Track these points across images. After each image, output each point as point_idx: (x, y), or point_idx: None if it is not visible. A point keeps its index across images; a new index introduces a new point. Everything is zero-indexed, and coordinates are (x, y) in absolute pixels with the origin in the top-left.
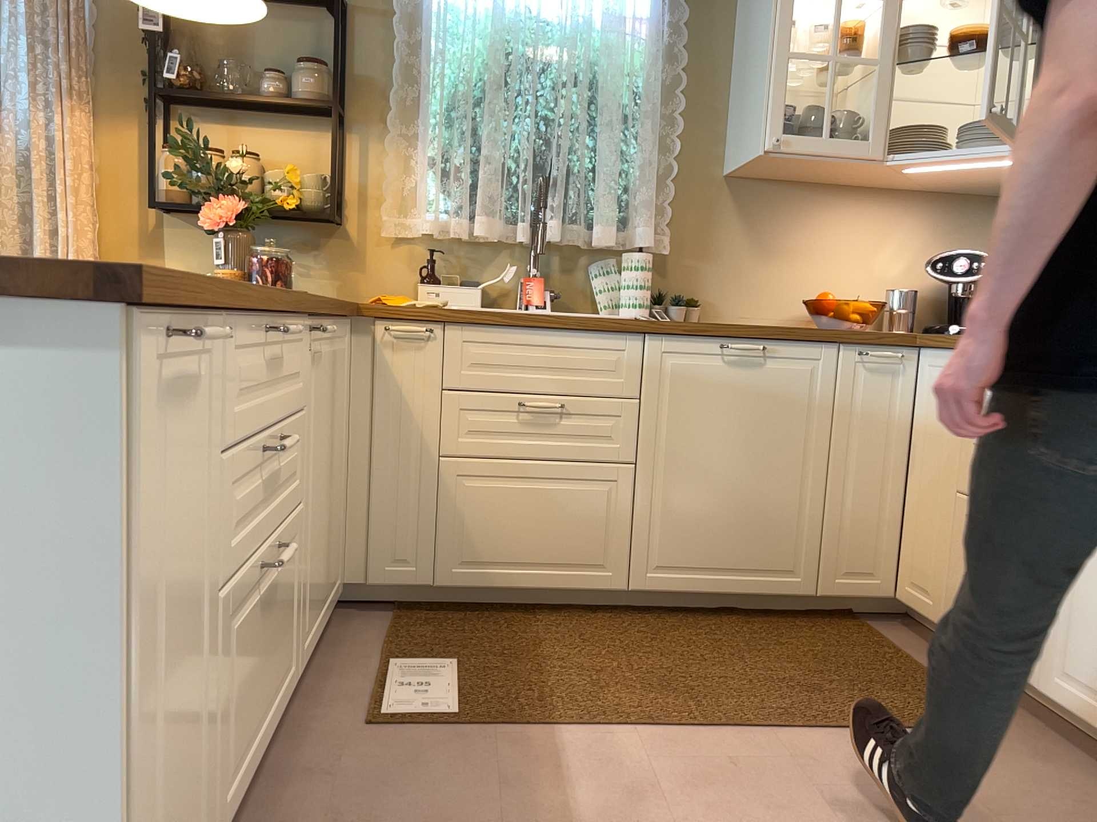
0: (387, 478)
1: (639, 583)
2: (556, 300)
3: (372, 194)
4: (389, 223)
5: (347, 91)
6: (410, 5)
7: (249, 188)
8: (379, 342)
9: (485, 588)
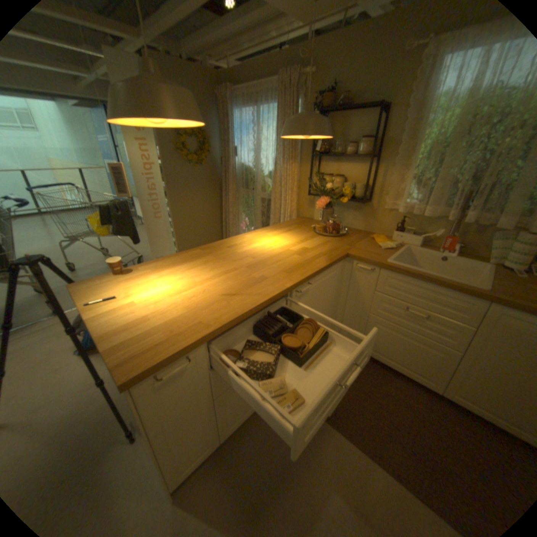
0: (350, 312)
1: (450, 396)
2: (466, 246)
3: (384, 189)
4: (388, 203)
5: (382, 144)
6: (421, 96)
7: (333, 192)
8: (354, 267)
9: (378, 360)
